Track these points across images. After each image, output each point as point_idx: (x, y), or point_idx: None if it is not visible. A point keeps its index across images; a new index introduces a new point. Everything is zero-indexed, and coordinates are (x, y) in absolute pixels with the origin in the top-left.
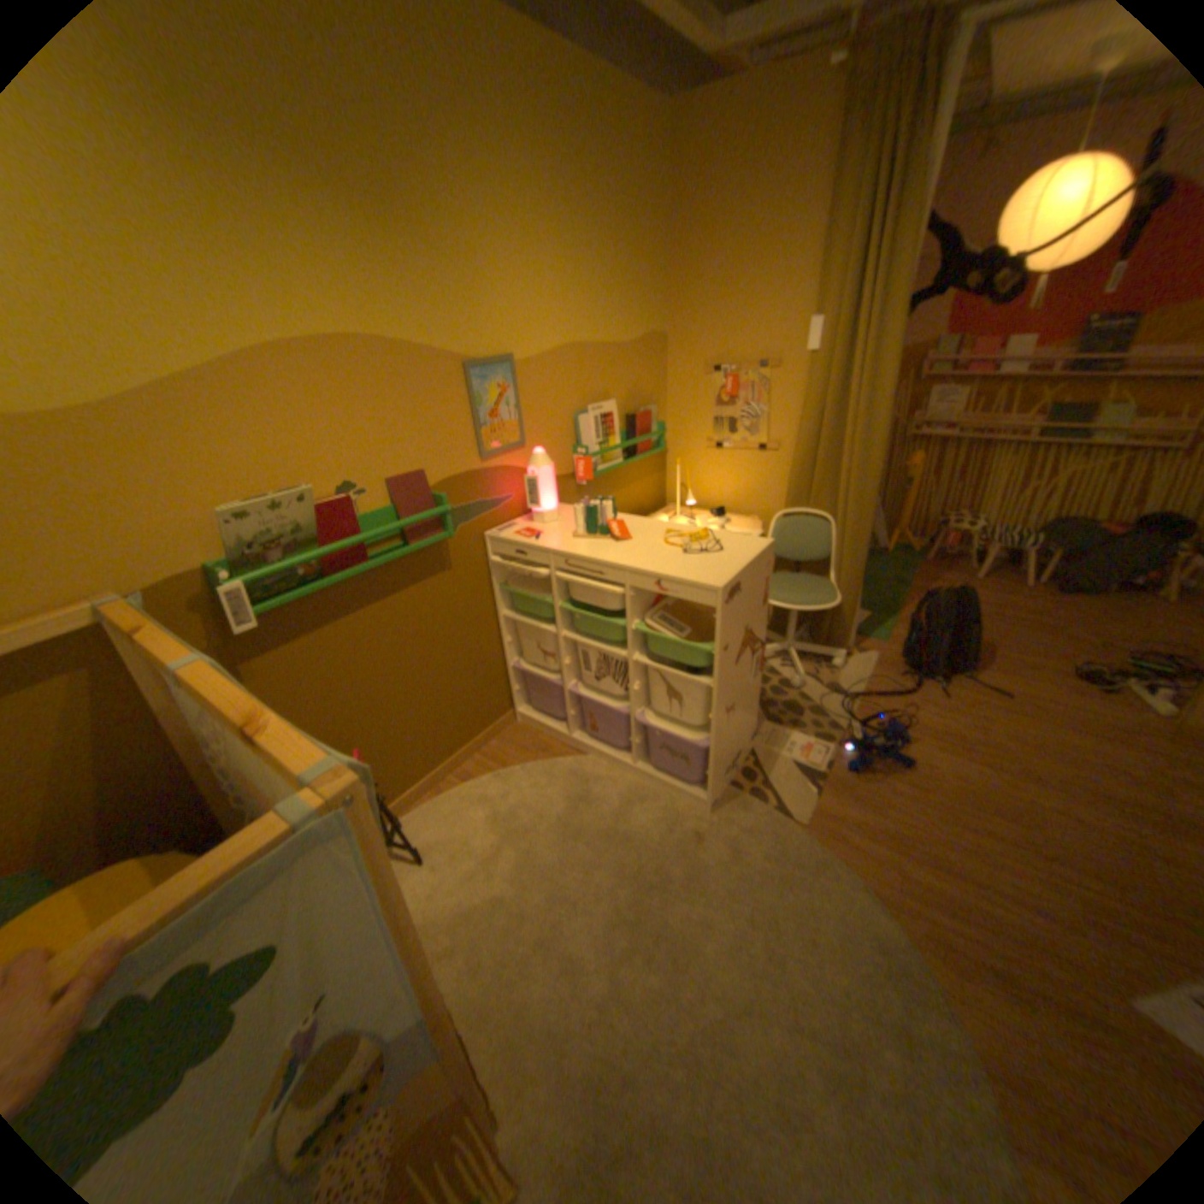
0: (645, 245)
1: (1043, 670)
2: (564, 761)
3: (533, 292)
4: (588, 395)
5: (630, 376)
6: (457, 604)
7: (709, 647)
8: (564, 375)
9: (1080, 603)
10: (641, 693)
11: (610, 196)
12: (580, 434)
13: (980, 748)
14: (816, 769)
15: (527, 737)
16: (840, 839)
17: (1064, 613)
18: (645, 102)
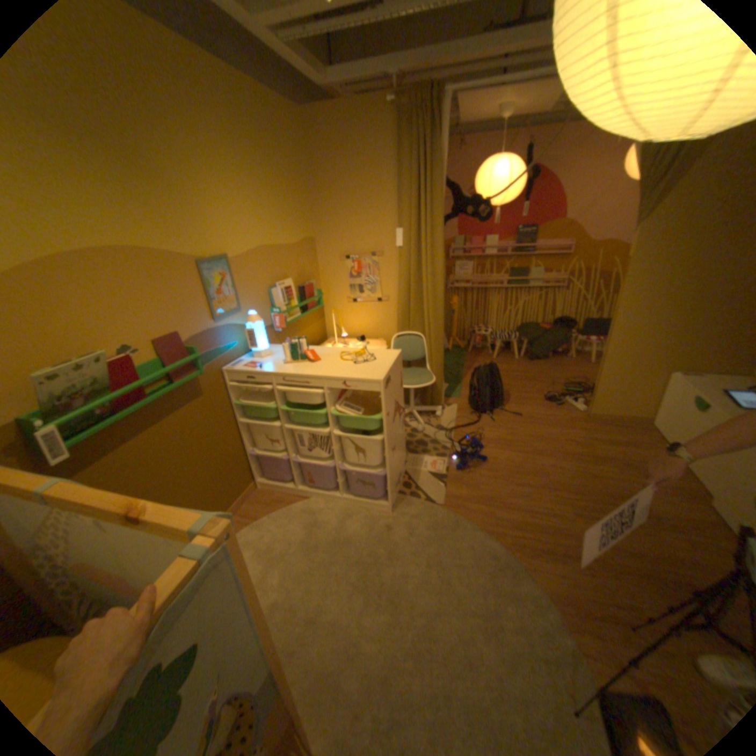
0: (297, 188)
1: (531, 399)
2: (296, 506)
3: (236, 216)
4: (276, 277)
5: (299, 264)
6: (210, 418)
7: (379, 415)
8: (260, 265)
9: (538, 364)
10: (340, 451)
11: (274, 160)
12: (274, 301)
13: (513, 444)
14: (441, 474)
15: (267, 497)
16: (461, 507)
17: (533, 370)
18: (286, 108)
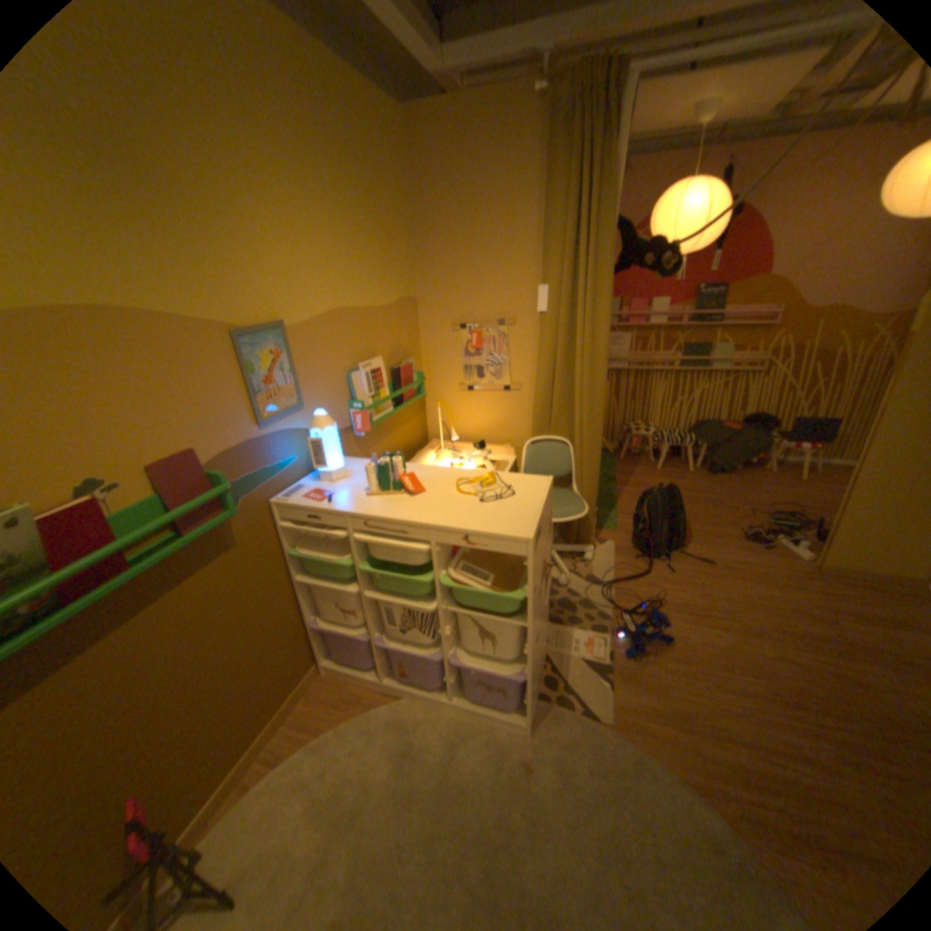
0: (393, 223)
1: (724, 537)
2: (378, 712)
3: (299, 260)
4: (358, 354)
5: (392, 334)
6: (246, 580)
7: (521, 591)
8: (335, 337)
9: (724, 480)
10: (451, 635)
11: (360, 179)
12: (355, 390)
13: (710, 613)
14: (602, 663)
15: (335, 691)
16: (643, 731)
17: (719, 489)
18: (381, 104)
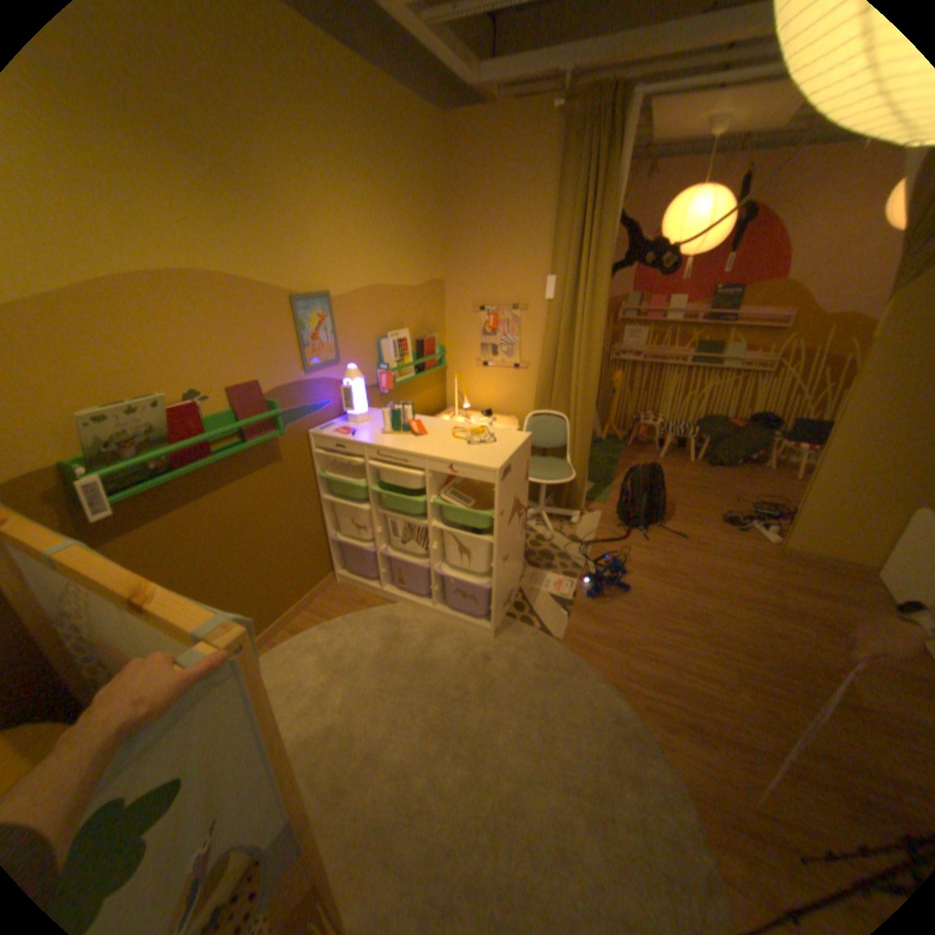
0: (428, 216)
1: (703, 518)
2: (378, 610)
3: (345, 245)
4: (388, 325)
5: (419, 311)
6: (287, 489)
7: (490, 513)
8: (370, 309)
9: (721, 472)
10: (438, 551)
11: (401, 178)
12: (382, 354)
13: (669, 574)
14: (565, 598)
15: (346, 593)
16: (585, 646)
17: (713, 479)
18: (425, 113)
